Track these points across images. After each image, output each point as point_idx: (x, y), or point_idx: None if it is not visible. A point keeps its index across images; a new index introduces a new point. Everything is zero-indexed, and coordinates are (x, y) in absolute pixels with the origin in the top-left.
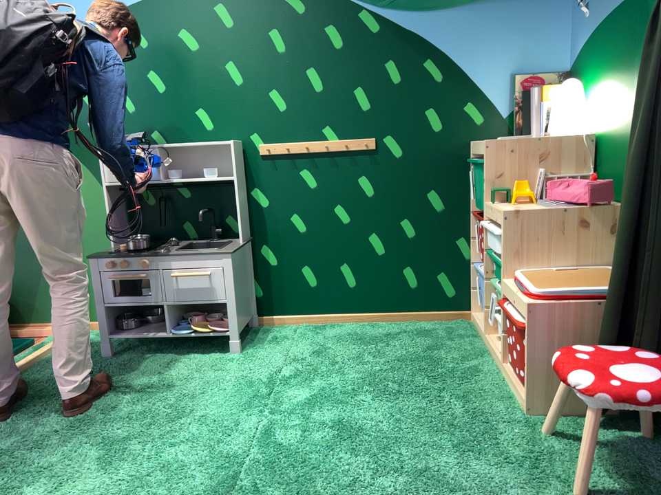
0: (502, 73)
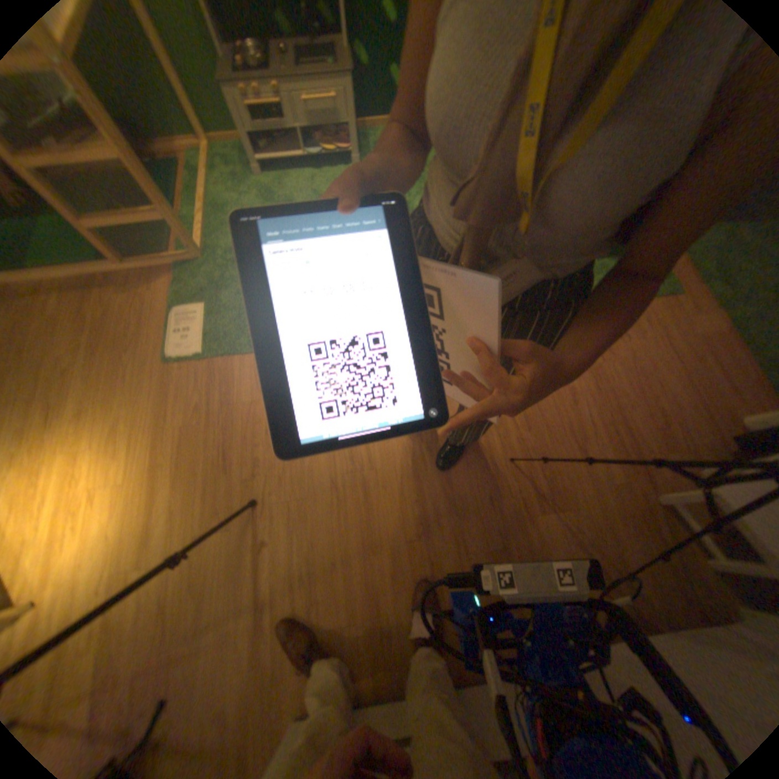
0: None
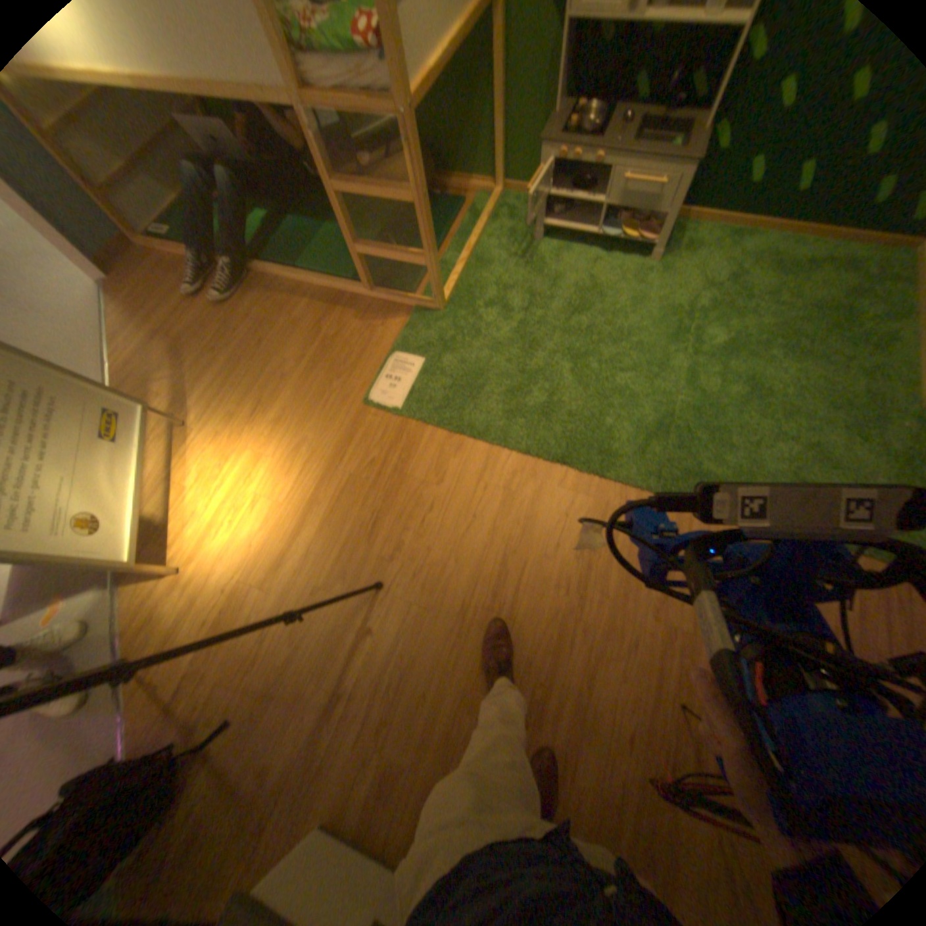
0: None
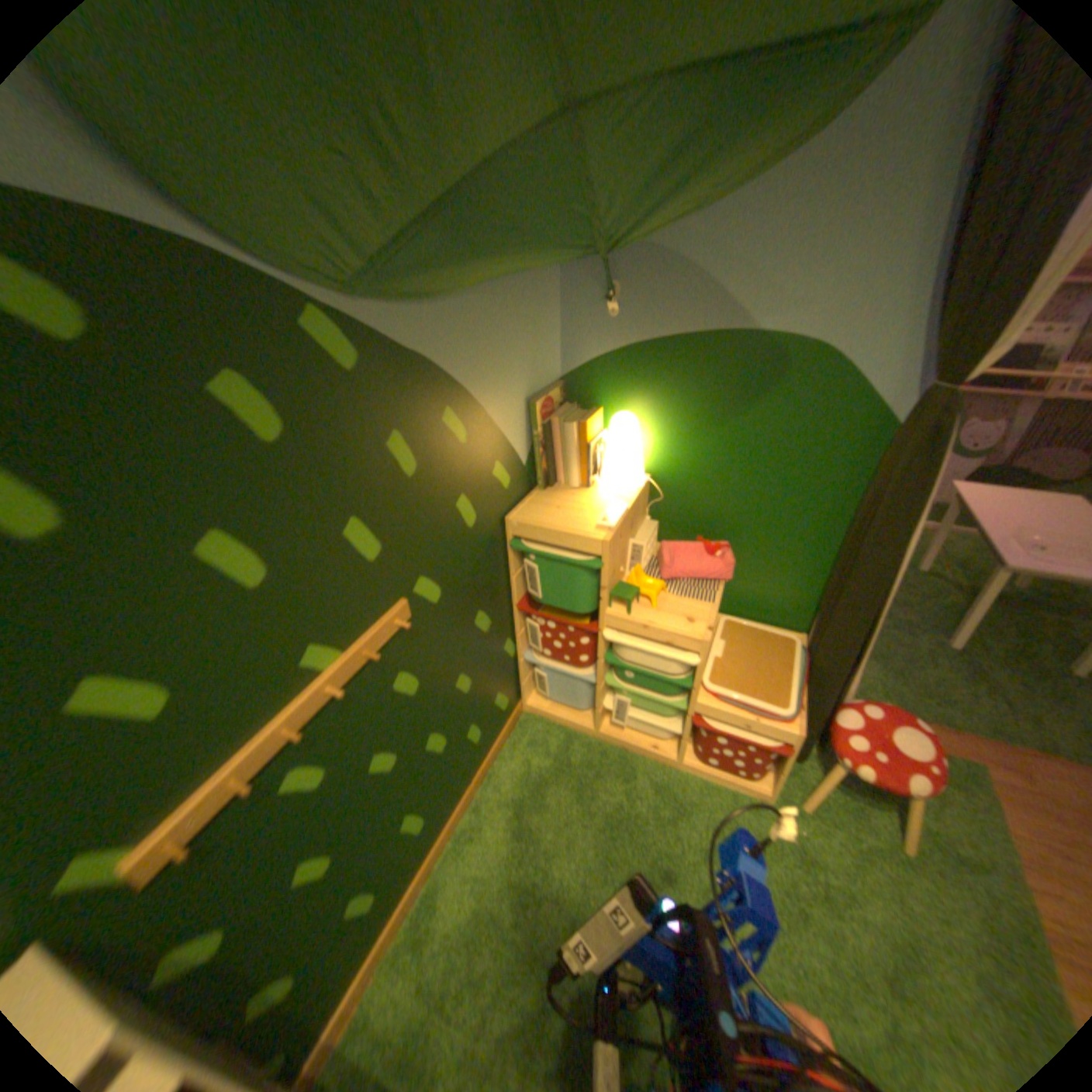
0: (522, 401)
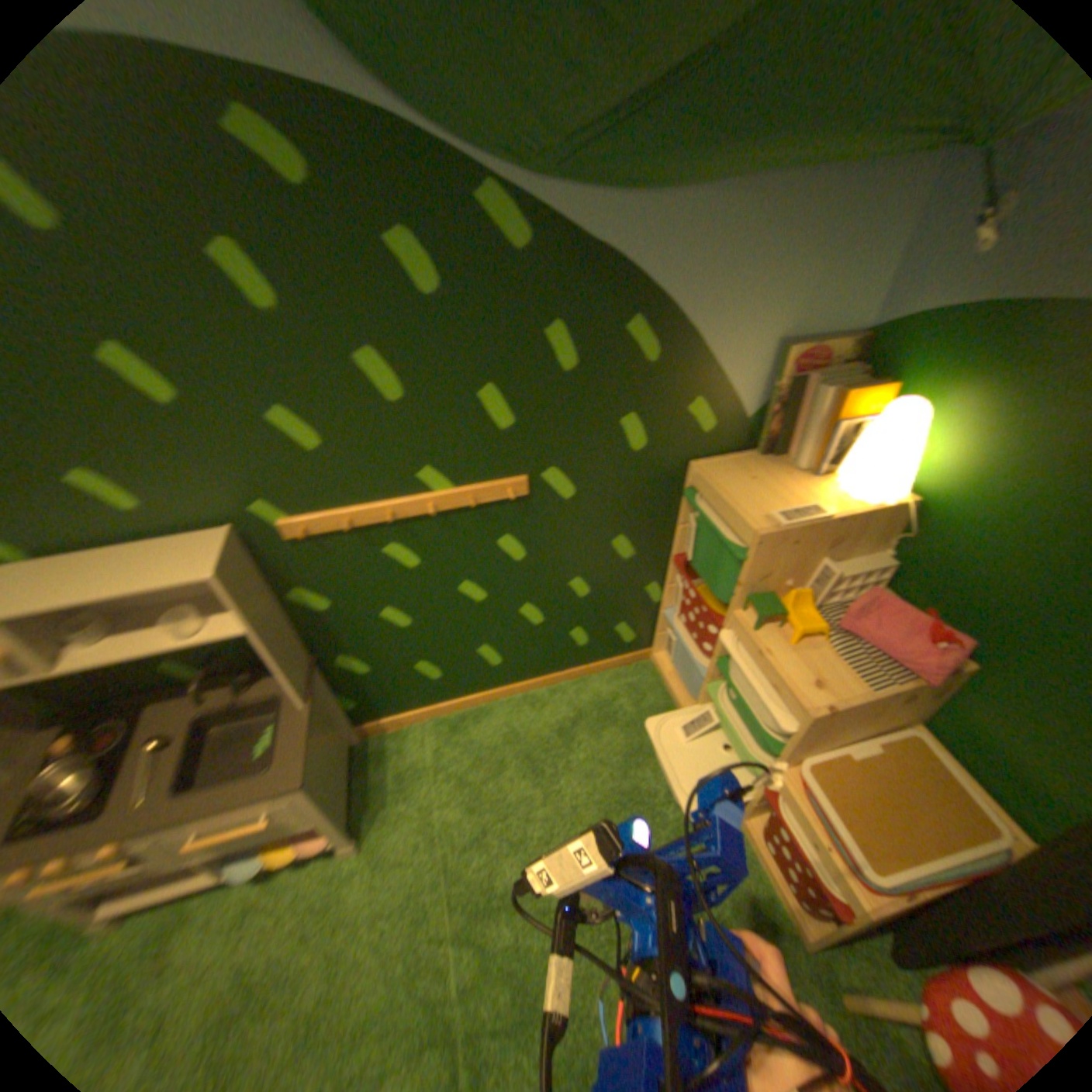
0: (772, 340)
